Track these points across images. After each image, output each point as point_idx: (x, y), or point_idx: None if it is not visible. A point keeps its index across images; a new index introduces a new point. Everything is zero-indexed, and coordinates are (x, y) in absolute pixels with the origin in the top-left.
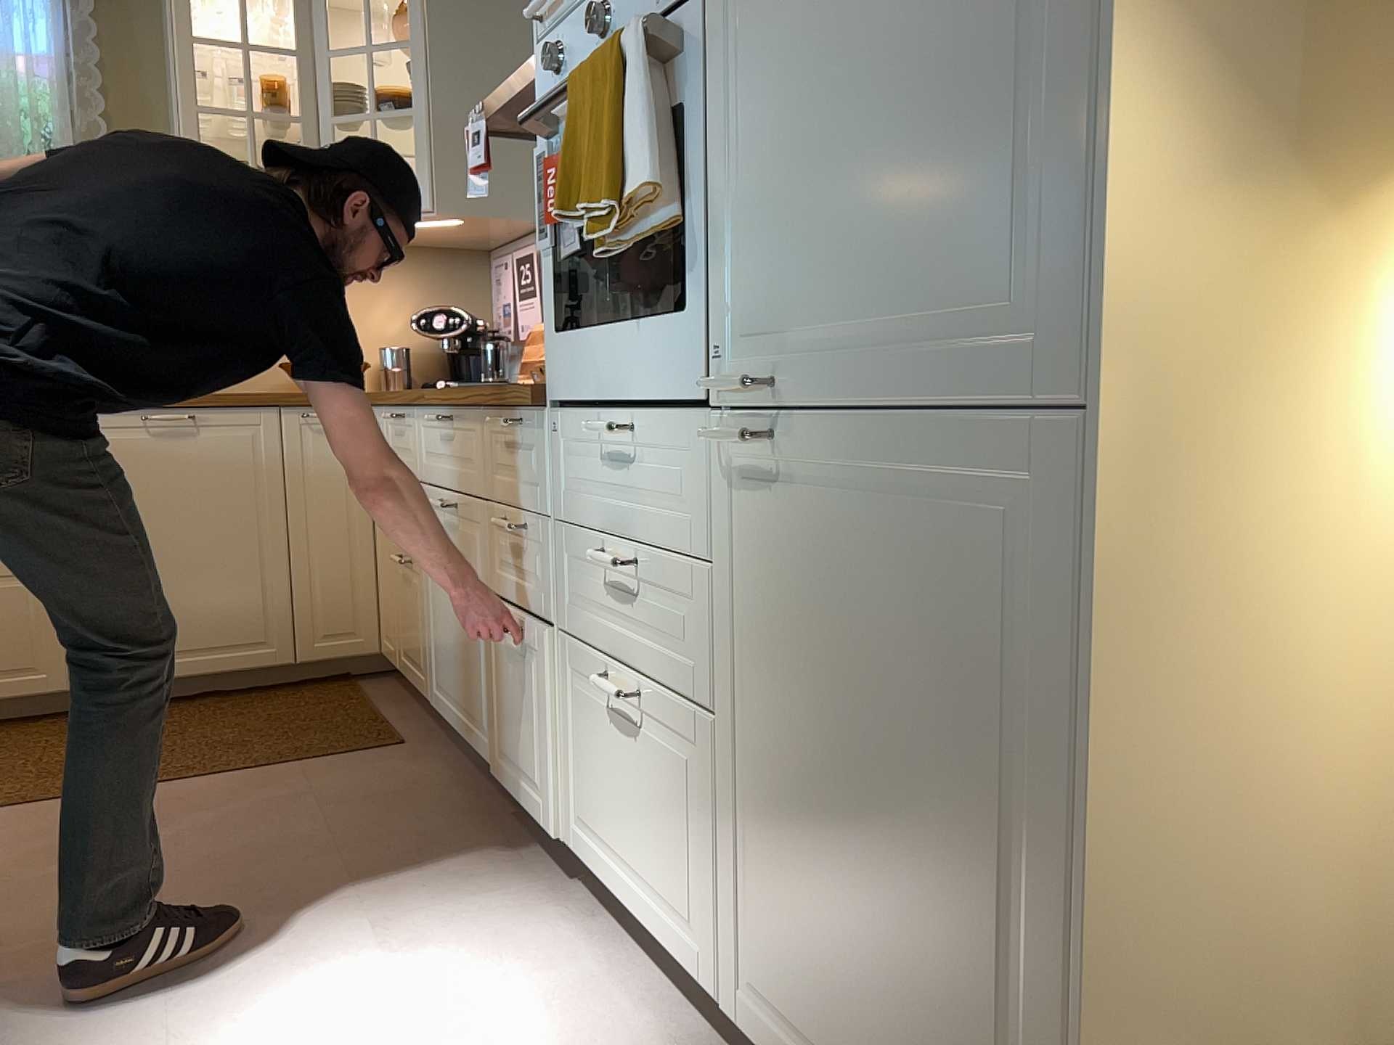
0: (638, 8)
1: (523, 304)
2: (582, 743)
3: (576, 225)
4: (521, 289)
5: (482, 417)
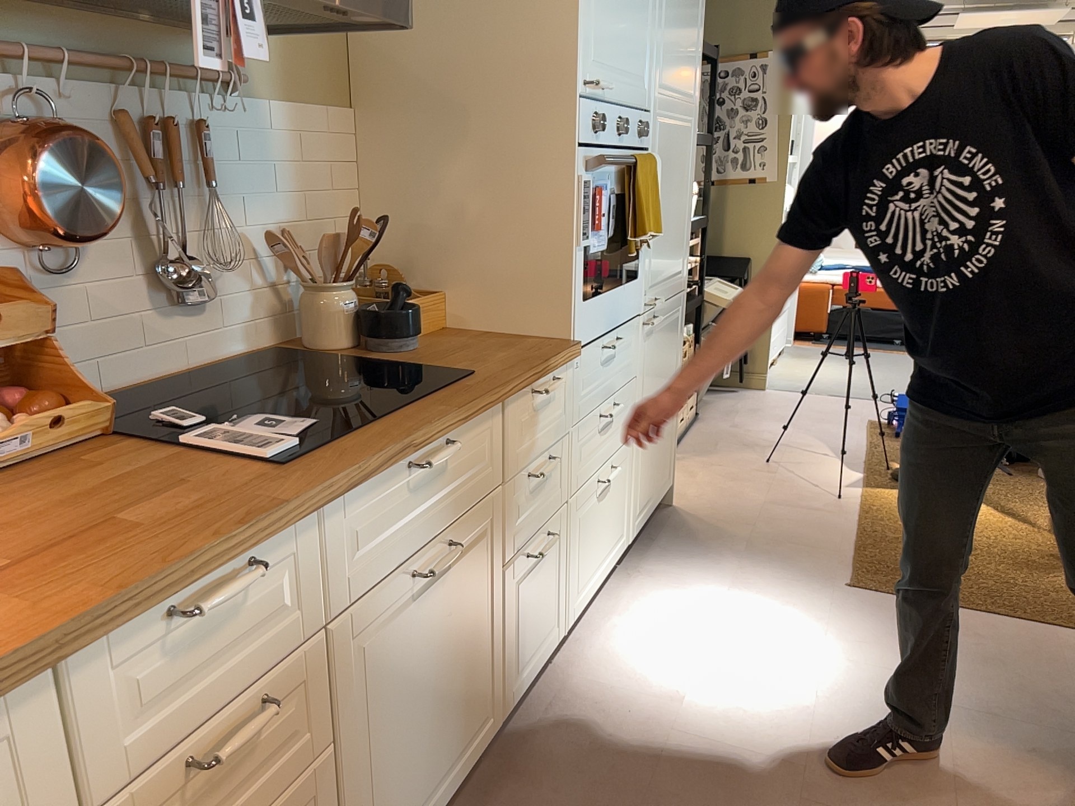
0: (631, 135)
1: None
2: (581, 543)
3: (603, 234)
4: None
5: (503, 406)
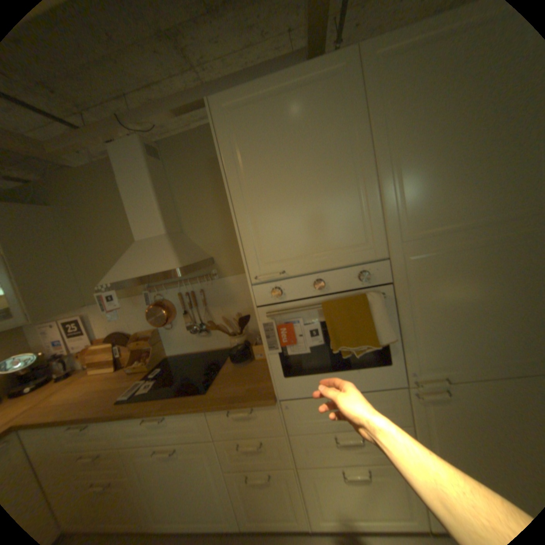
0: (341, 283)
1: (71, 340)
2: (321, 496)
3: (301, 345)
4: (68, 334)
5: (204, 413)
